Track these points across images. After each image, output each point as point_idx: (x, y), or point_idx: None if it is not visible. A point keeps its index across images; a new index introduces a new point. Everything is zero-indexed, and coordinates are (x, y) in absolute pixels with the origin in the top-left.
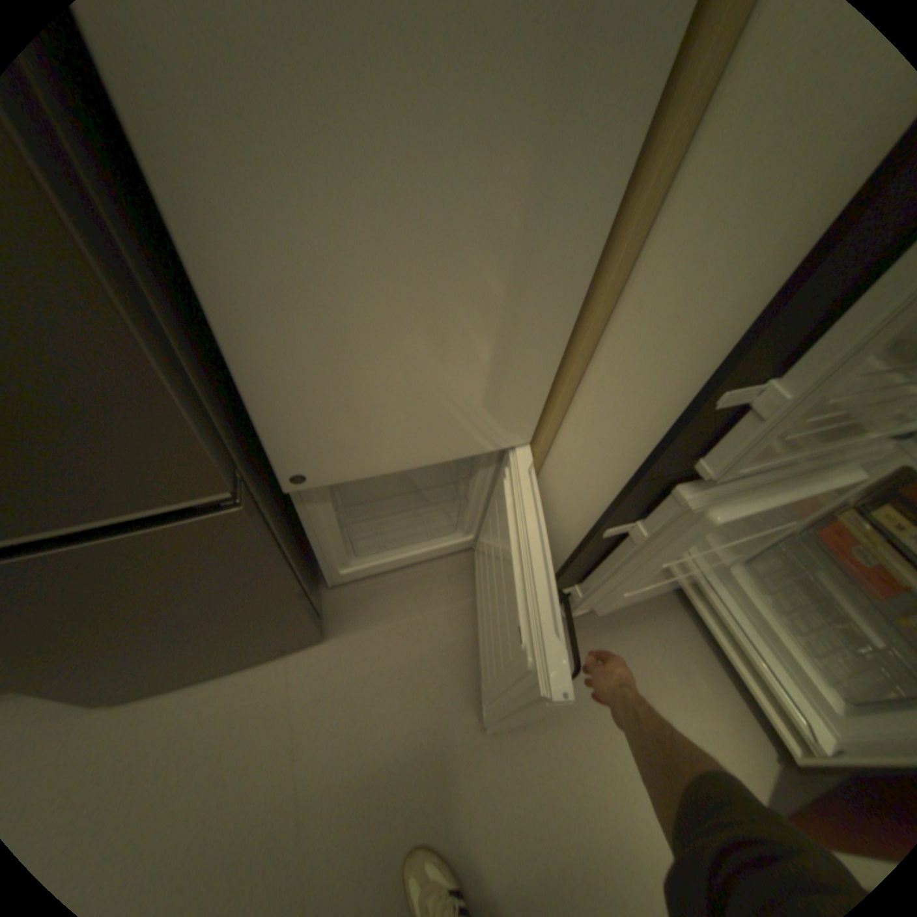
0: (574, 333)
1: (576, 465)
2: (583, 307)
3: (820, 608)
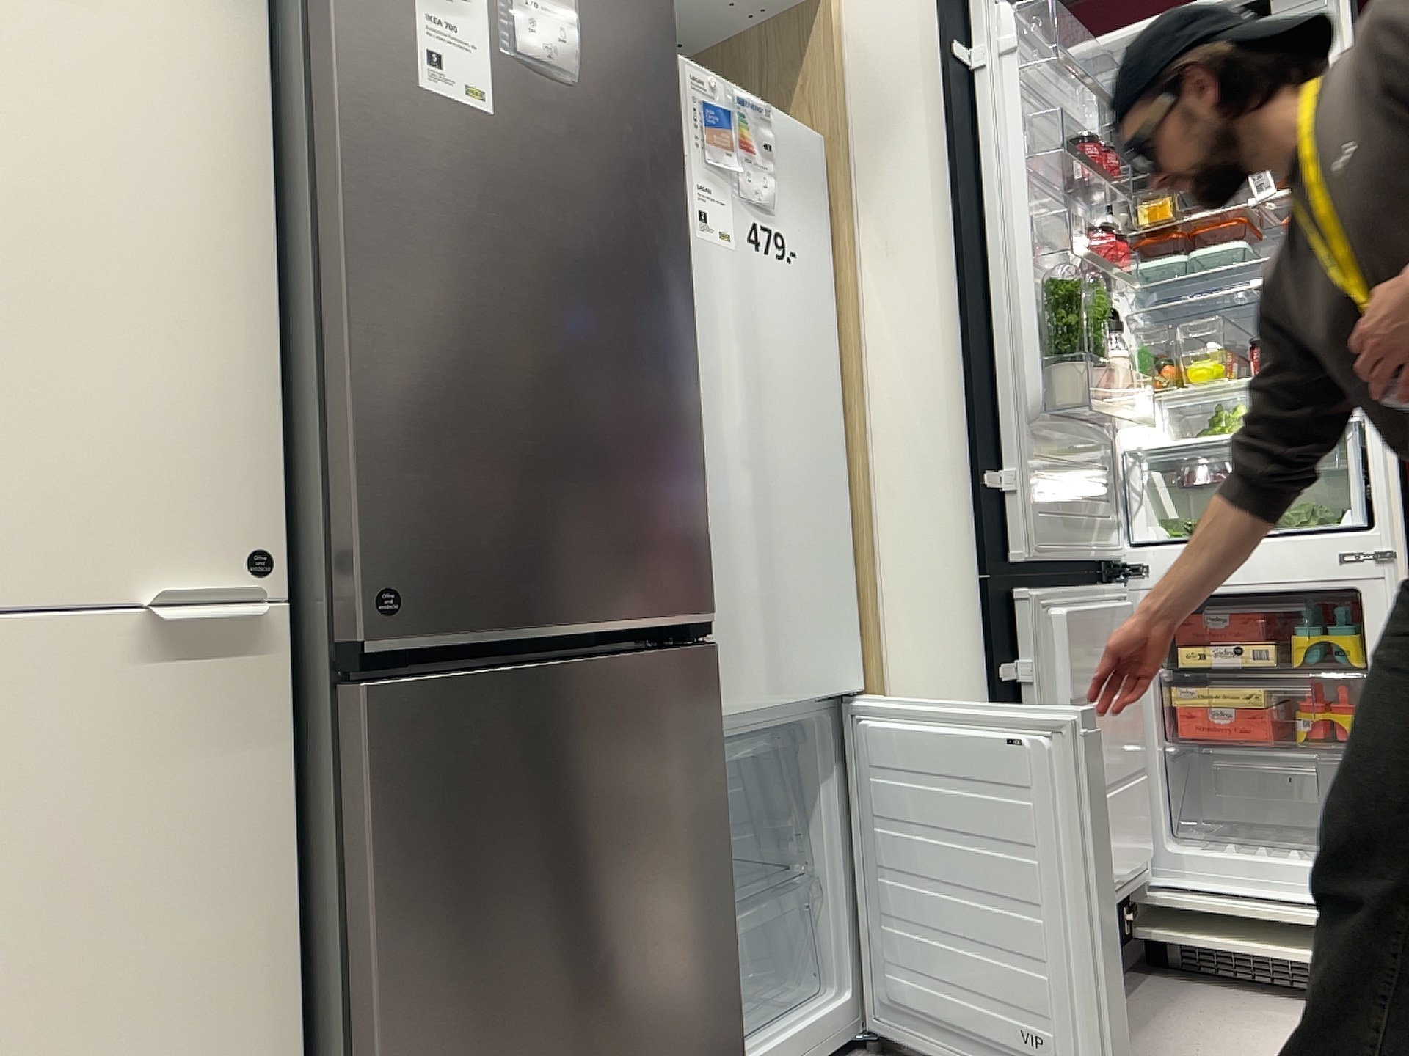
0: (854, 548)
1: (929, 674)
2: (853, 523)
3: (1281, 839)
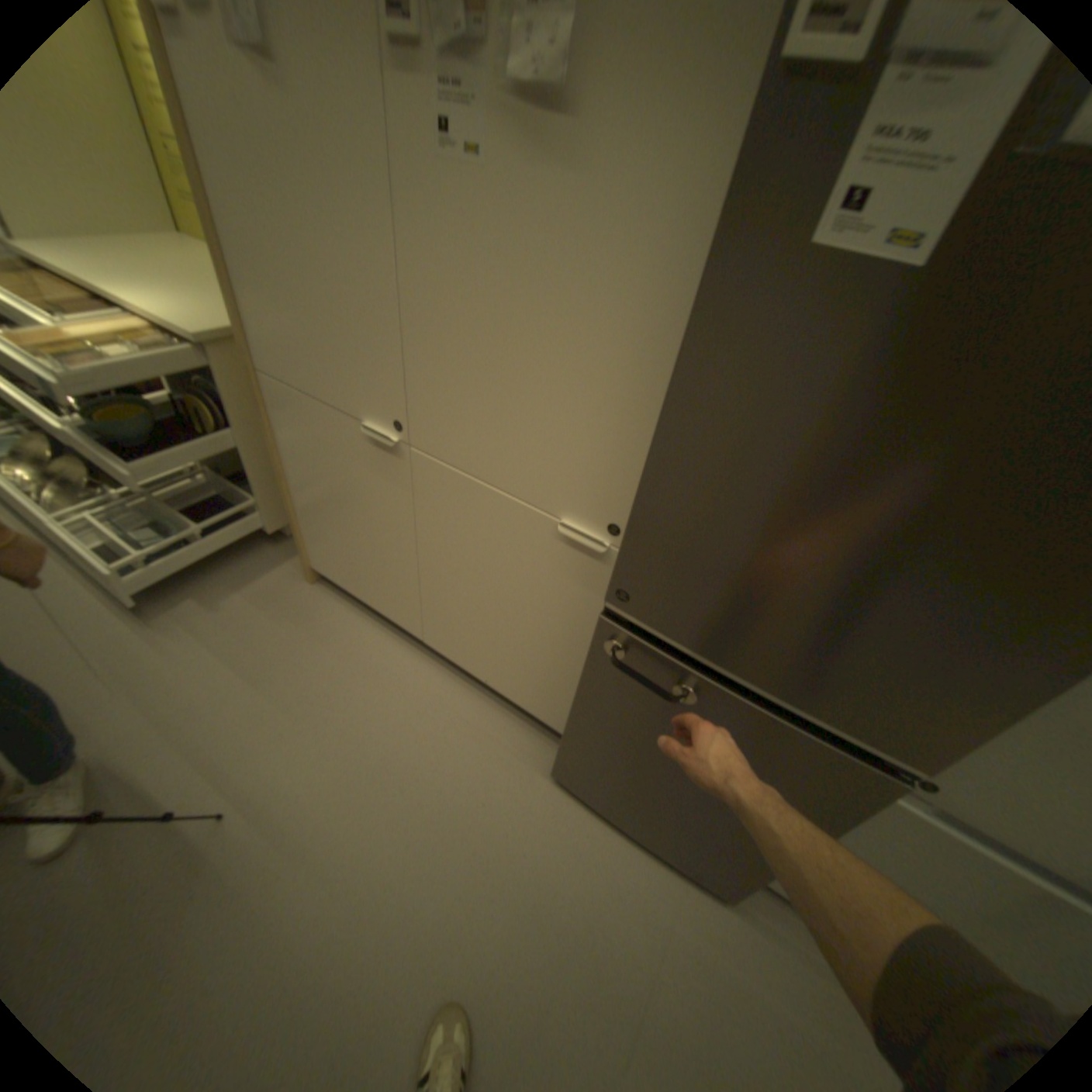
0: None
1: None
2: None
3: None
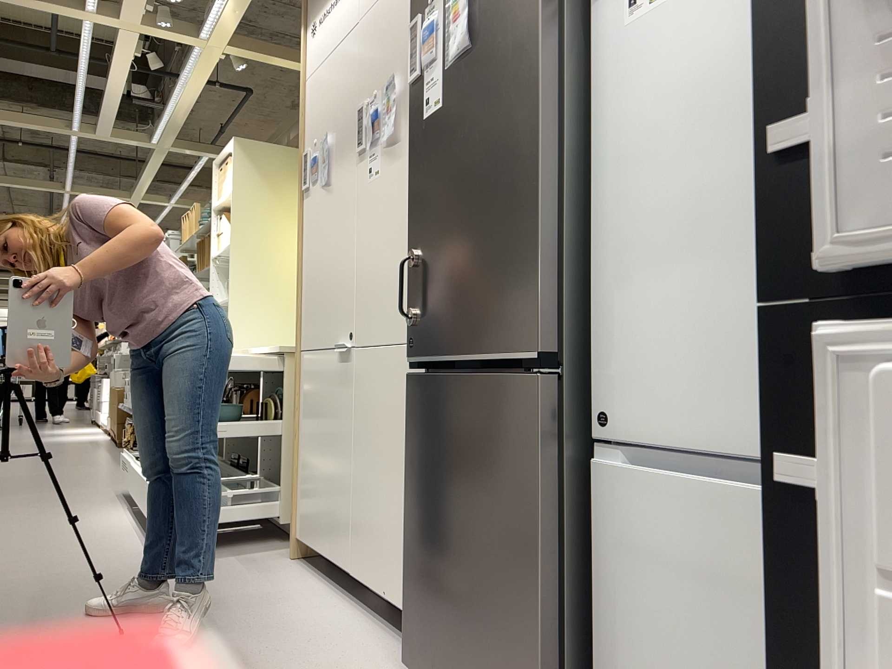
0: None
1: None
2: None
3: None
